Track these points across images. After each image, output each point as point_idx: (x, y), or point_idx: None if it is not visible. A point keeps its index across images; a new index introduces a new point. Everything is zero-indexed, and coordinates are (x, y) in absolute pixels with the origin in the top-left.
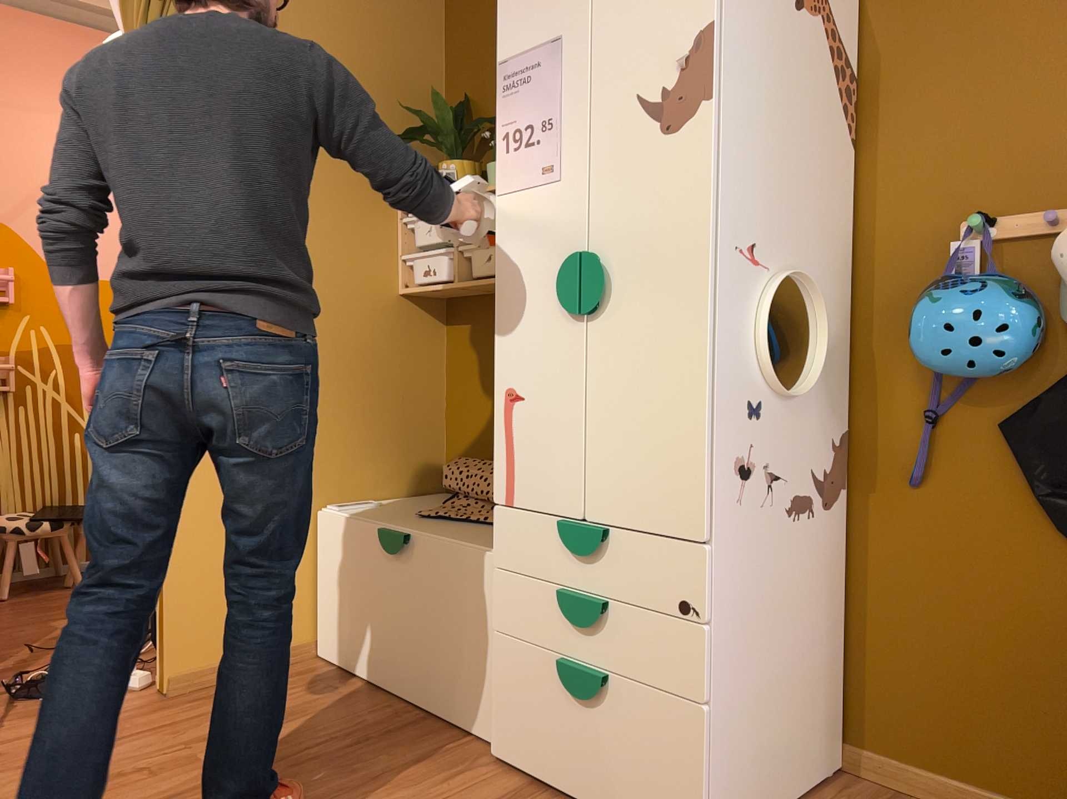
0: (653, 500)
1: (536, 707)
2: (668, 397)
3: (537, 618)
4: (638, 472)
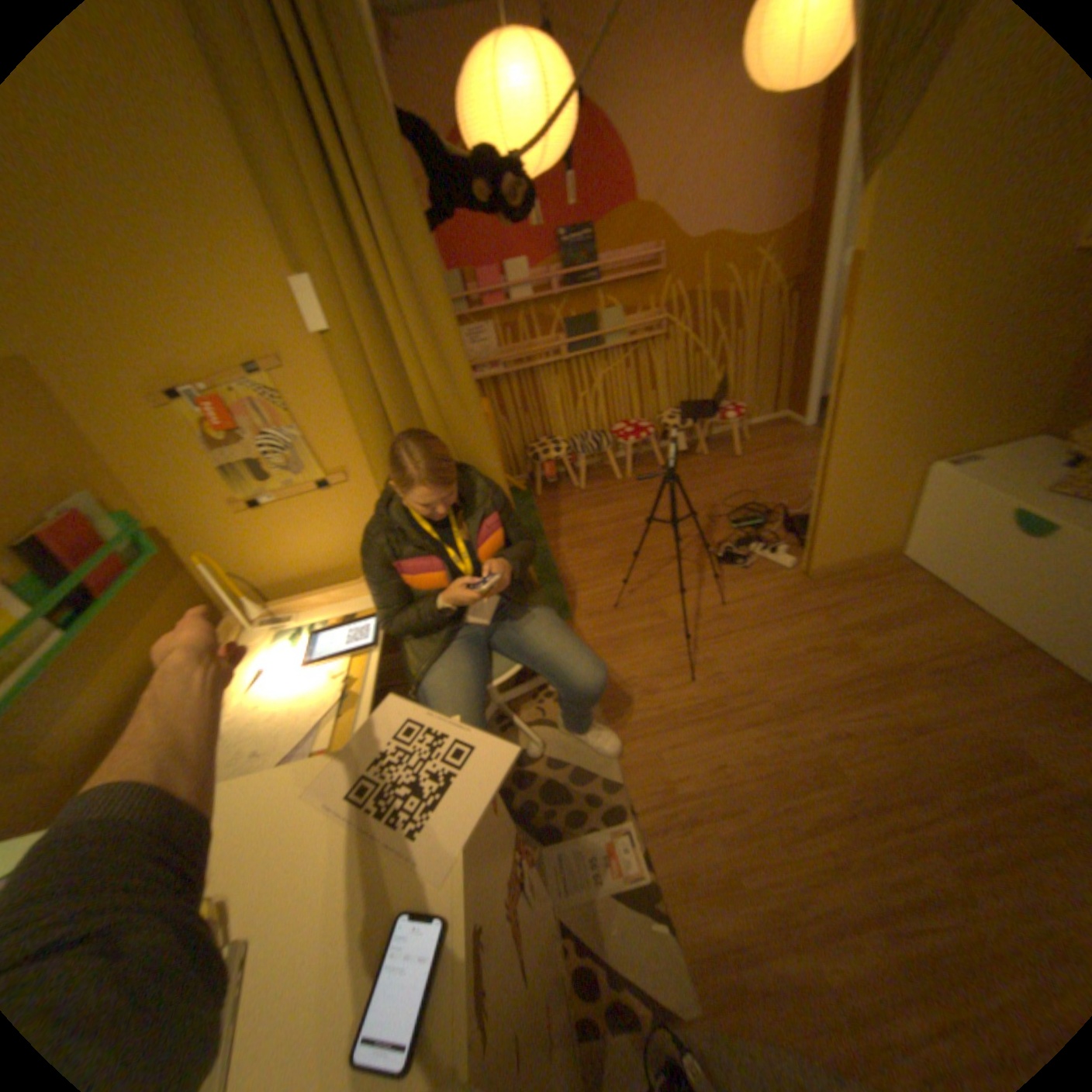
0: None
1: None
2: None
3: None
4: None
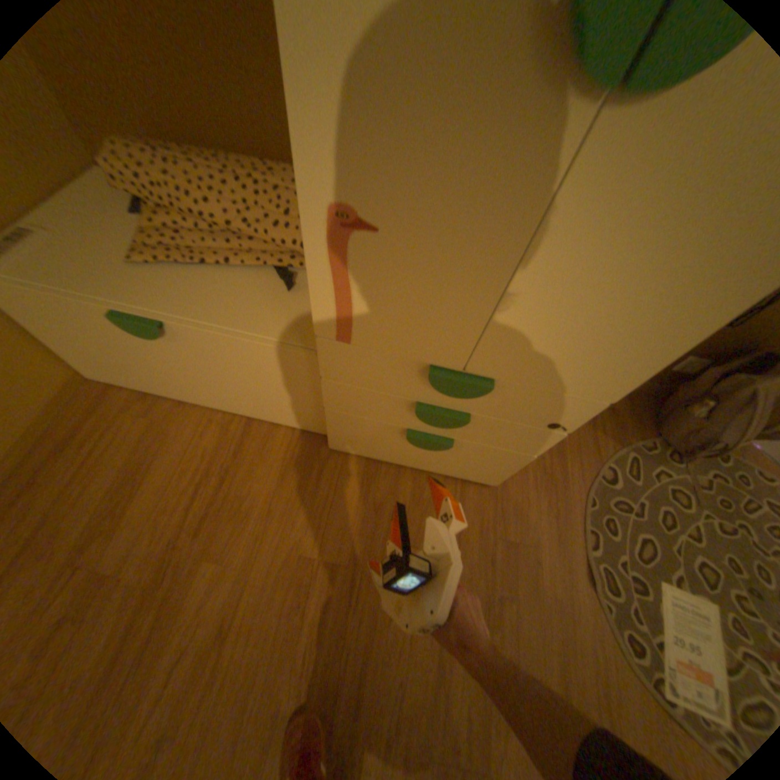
0: (570, 372)
1: (375, 440)
2: (684, 290)
3: (381, 409)
4: (566, 350)
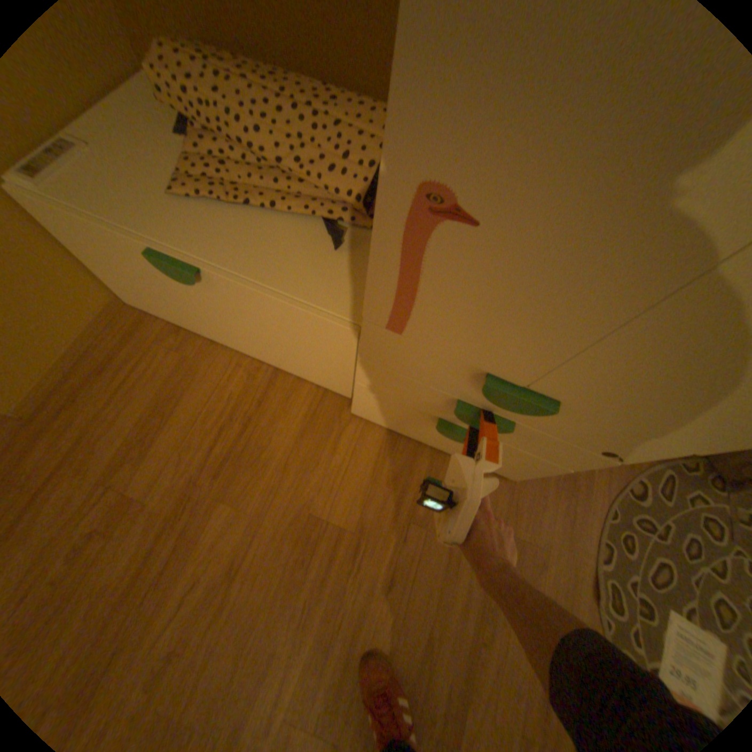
0: (663, 417)
1: (401, 418)
2: None
3: (416, 396)
4: (672, 397)
